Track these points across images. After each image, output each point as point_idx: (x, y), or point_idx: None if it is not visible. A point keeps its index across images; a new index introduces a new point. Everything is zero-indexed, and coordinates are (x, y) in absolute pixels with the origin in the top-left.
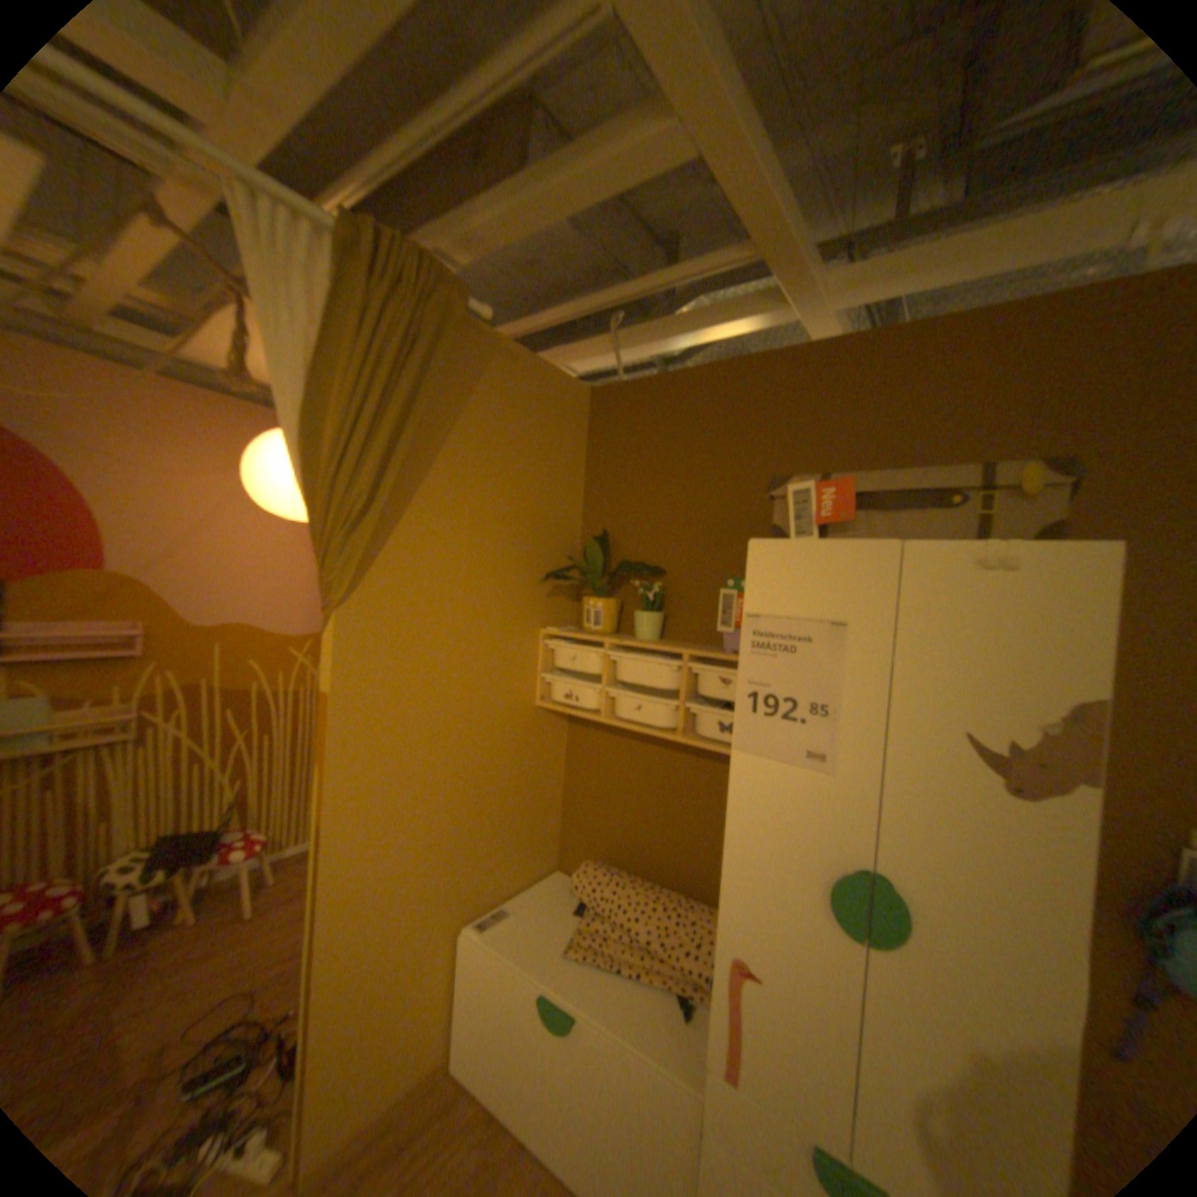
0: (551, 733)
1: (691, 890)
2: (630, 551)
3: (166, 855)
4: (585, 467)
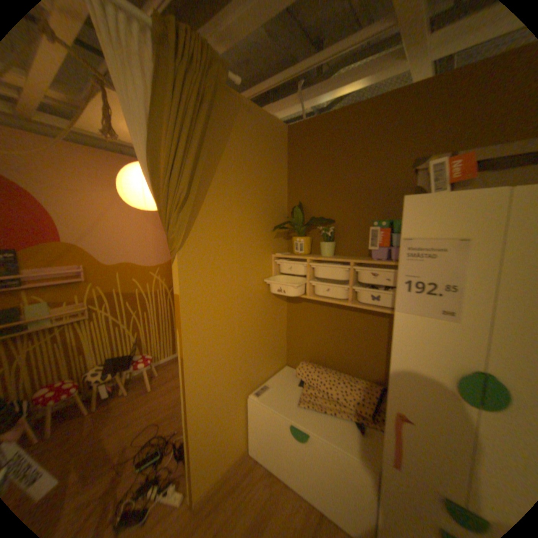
0: (279, 304)
1: (354, 373)
2: (314, 211)
3: (109, 367)
4: (287, 169)
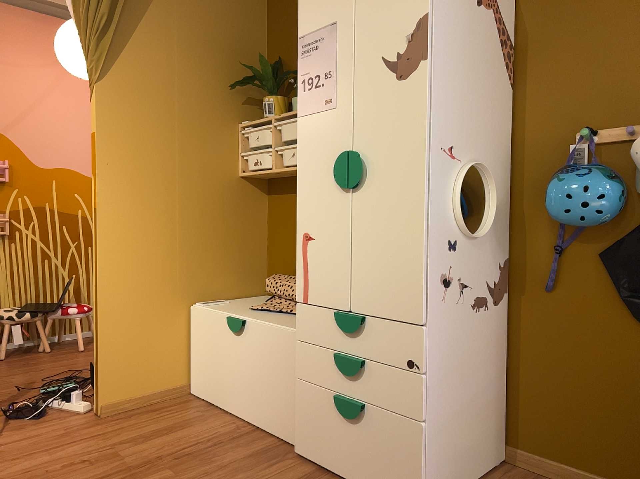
0: (253, 198)
1: None
2: (294, 67)
3: (30, 307)
4: (267, 19)
